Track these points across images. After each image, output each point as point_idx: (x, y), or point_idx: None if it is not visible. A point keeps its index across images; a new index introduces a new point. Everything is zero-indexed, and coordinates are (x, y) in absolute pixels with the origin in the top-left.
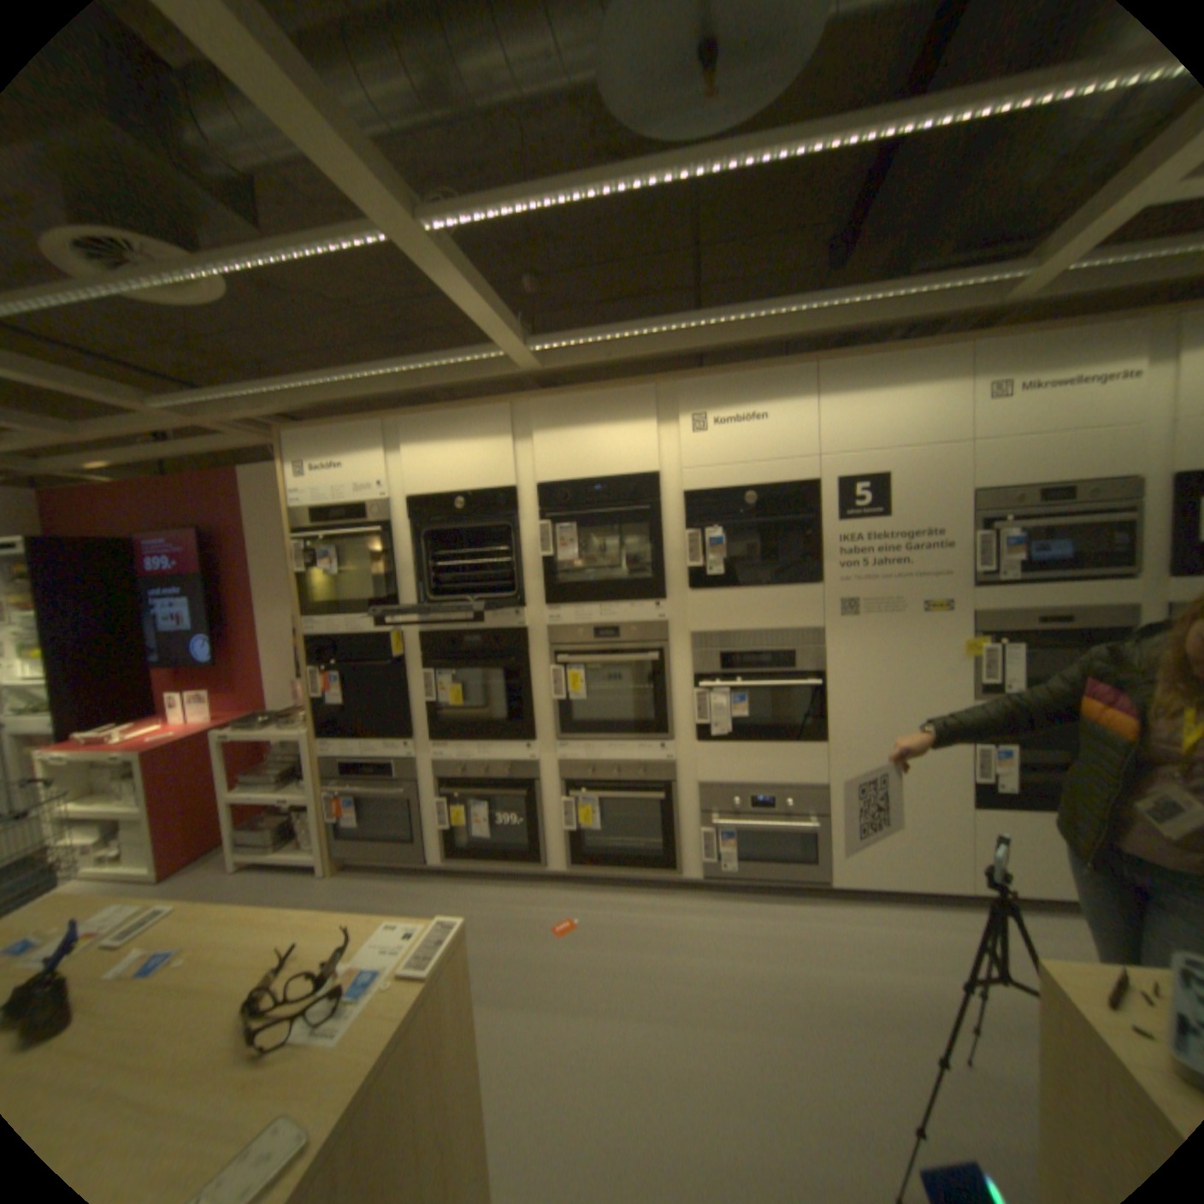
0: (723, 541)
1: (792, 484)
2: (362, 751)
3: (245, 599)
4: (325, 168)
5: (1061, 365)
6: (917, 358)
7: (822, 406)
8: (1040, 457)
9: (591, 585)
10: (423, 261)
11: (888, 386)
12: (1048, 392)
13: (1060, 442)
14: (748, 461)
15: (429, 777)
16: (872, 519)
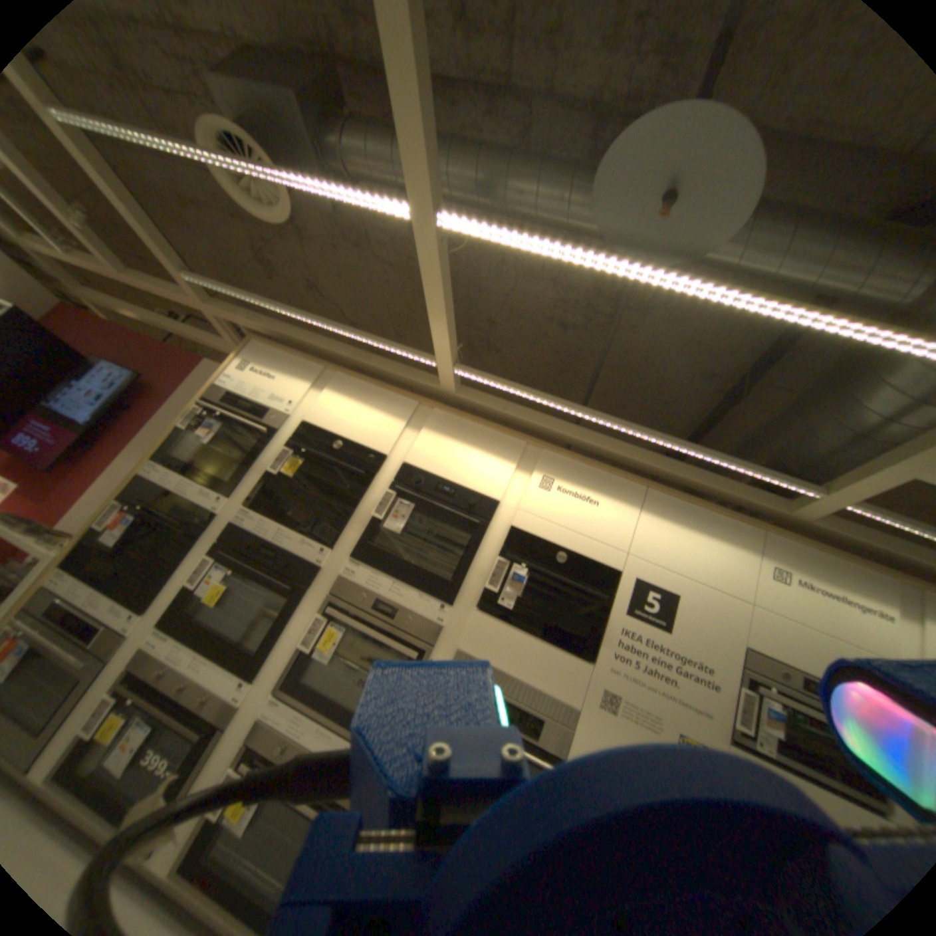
0: (525, 580)
1: (599, 563)
2: (89, 602)
3: (126, 441)
4: (401, 136)
5: (832, 579)
6: (723, 520)
7: (642, 517)
8: (808, 645)
9: (398, 559)
10: (422, 256)
11: (696, 528)
12: (820, 596)
13: (826, 641)
14: (571, 528)
15: (124, 666)
16: (655, 627)
